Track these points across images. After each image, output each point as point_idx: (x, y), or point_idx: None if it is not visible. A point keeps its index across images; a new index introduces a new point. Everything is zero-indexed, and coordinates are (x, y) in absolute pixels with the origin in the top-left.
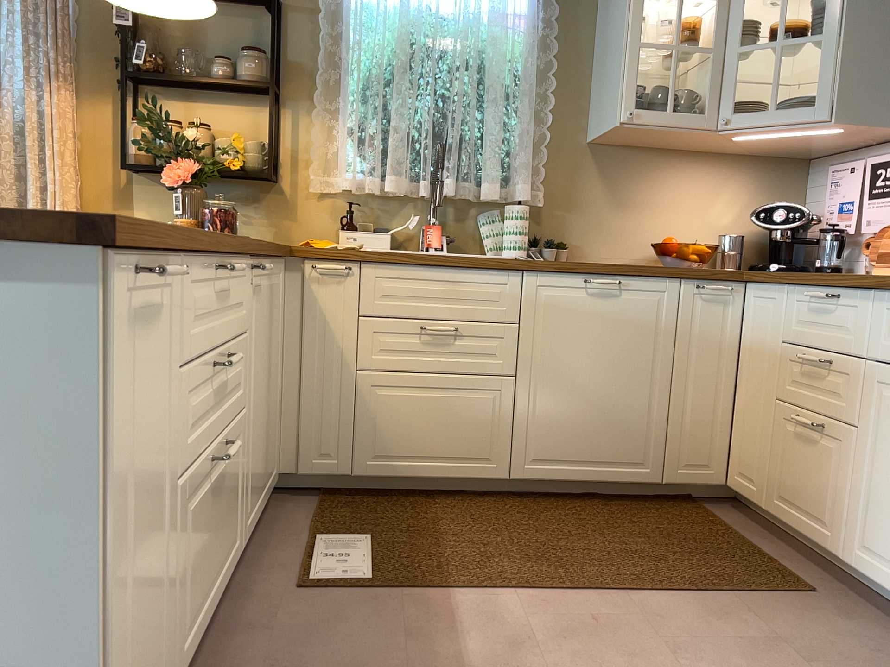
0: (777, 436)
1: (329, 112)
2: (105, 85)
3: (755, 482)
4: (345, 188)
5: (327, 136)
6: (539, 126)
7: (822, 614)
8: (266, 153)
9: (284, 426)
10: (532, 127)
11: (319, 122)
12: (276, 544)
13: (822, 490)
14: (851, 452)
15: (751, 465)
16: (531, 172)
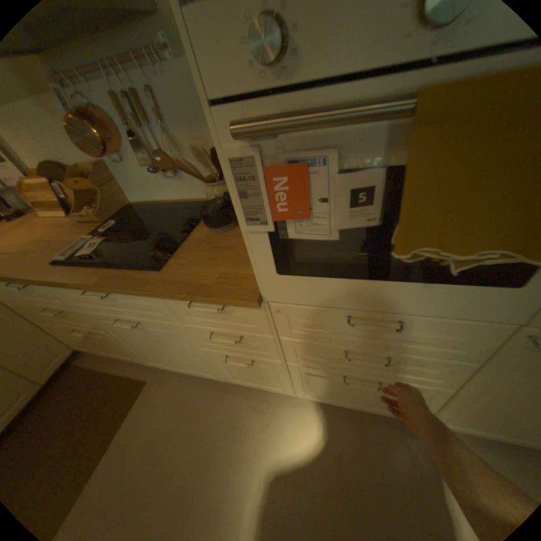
0: (72, 335)
1: None
2: None
3: (83, 348)
4: None
5: None
6: None
7: (153, 395)
8: None
9: None
10: None
11: None
12: None
13: (113, 349)
14: (109, 338)
15: (74, 344)
16: None
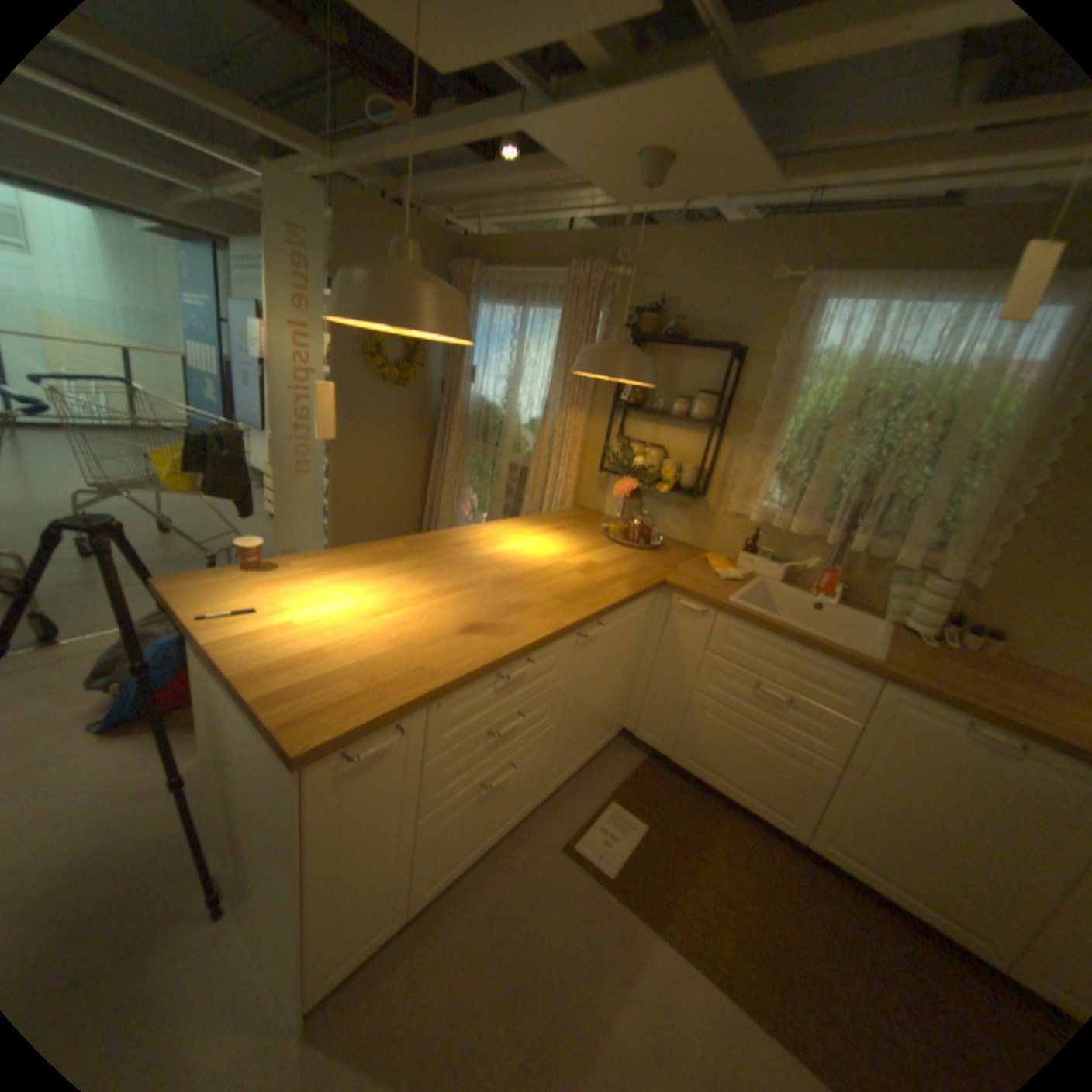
0: None
1: (762, 446)
2: (606, 405)
3: None
4: (754, 519)
5: (756, 466)
6: (1014, 498)
7: None
8: (702, 471)
9: (635, 700)
10: (1005, 496)
11: (751, 454)
12: (586, 793)
13: None
14: None
15: None
16: (983, 545)
